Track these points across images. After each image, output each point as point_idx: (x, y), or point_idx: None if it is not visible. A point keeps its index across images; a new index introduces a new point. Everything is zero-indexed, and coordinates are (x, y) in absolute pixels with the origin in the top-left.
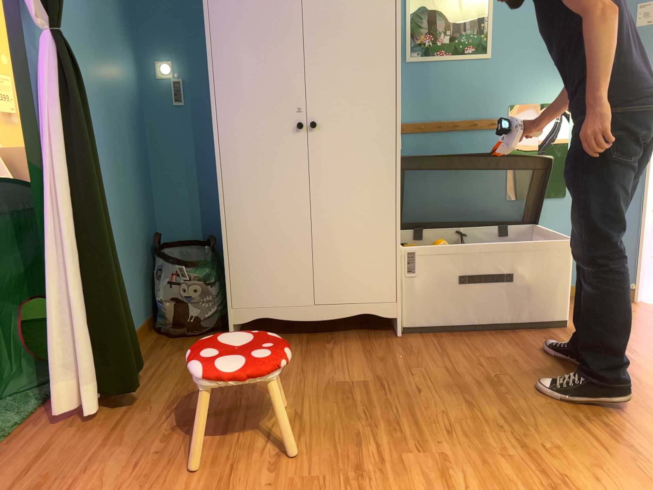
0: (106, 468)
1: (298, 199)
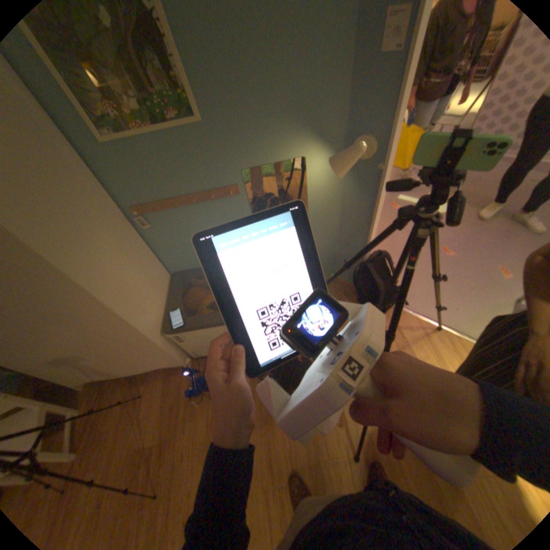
0: None
1: (48, 343)
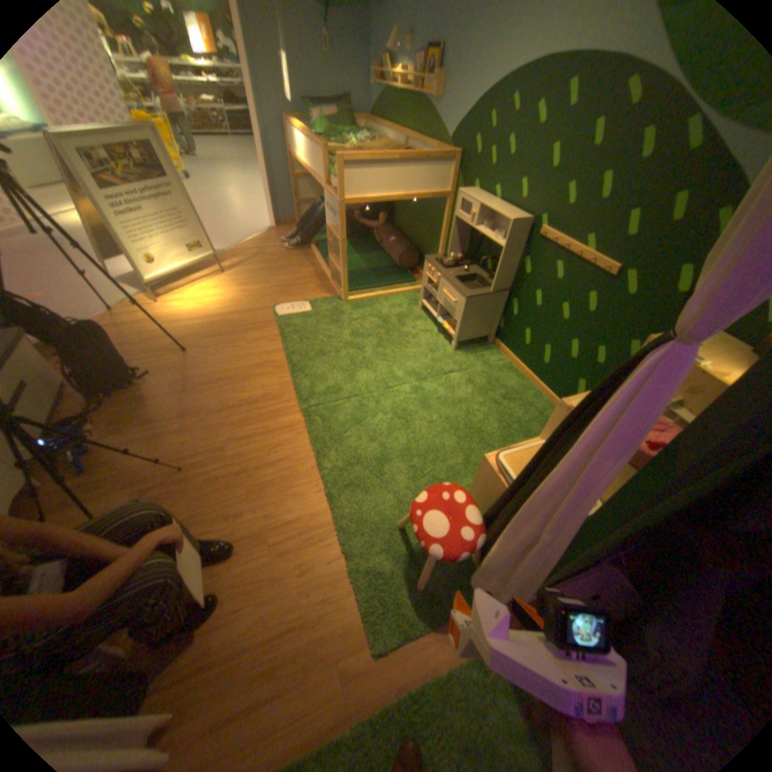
0: (240, 623)
1: None
